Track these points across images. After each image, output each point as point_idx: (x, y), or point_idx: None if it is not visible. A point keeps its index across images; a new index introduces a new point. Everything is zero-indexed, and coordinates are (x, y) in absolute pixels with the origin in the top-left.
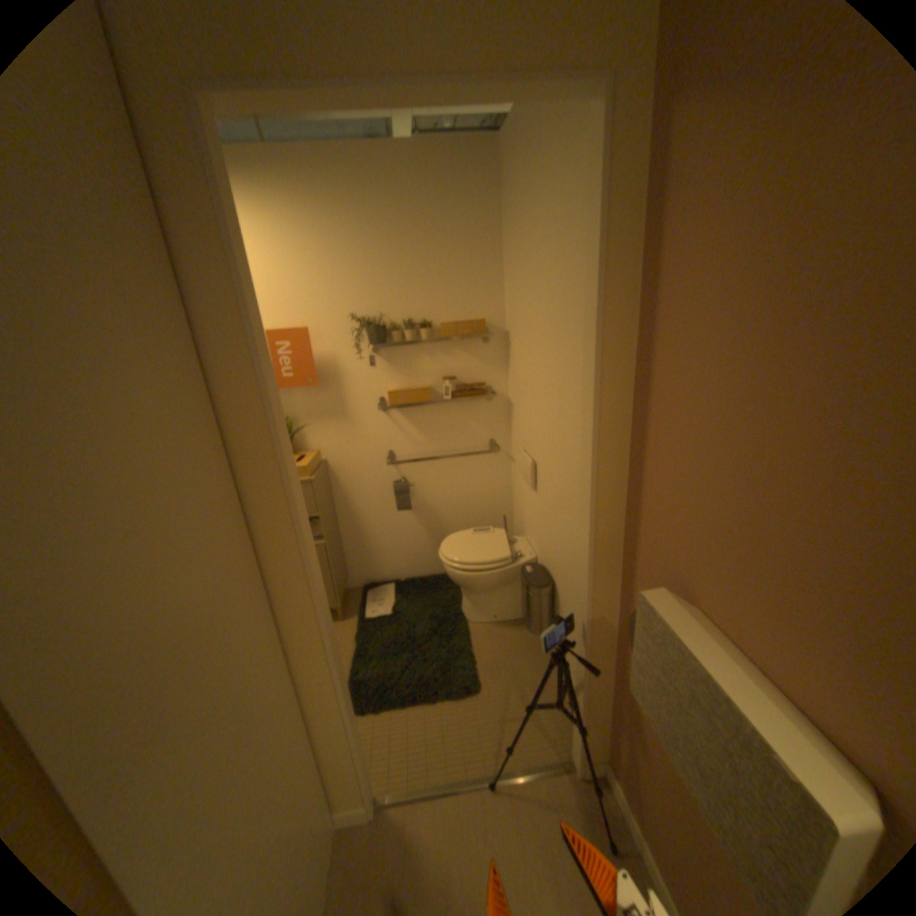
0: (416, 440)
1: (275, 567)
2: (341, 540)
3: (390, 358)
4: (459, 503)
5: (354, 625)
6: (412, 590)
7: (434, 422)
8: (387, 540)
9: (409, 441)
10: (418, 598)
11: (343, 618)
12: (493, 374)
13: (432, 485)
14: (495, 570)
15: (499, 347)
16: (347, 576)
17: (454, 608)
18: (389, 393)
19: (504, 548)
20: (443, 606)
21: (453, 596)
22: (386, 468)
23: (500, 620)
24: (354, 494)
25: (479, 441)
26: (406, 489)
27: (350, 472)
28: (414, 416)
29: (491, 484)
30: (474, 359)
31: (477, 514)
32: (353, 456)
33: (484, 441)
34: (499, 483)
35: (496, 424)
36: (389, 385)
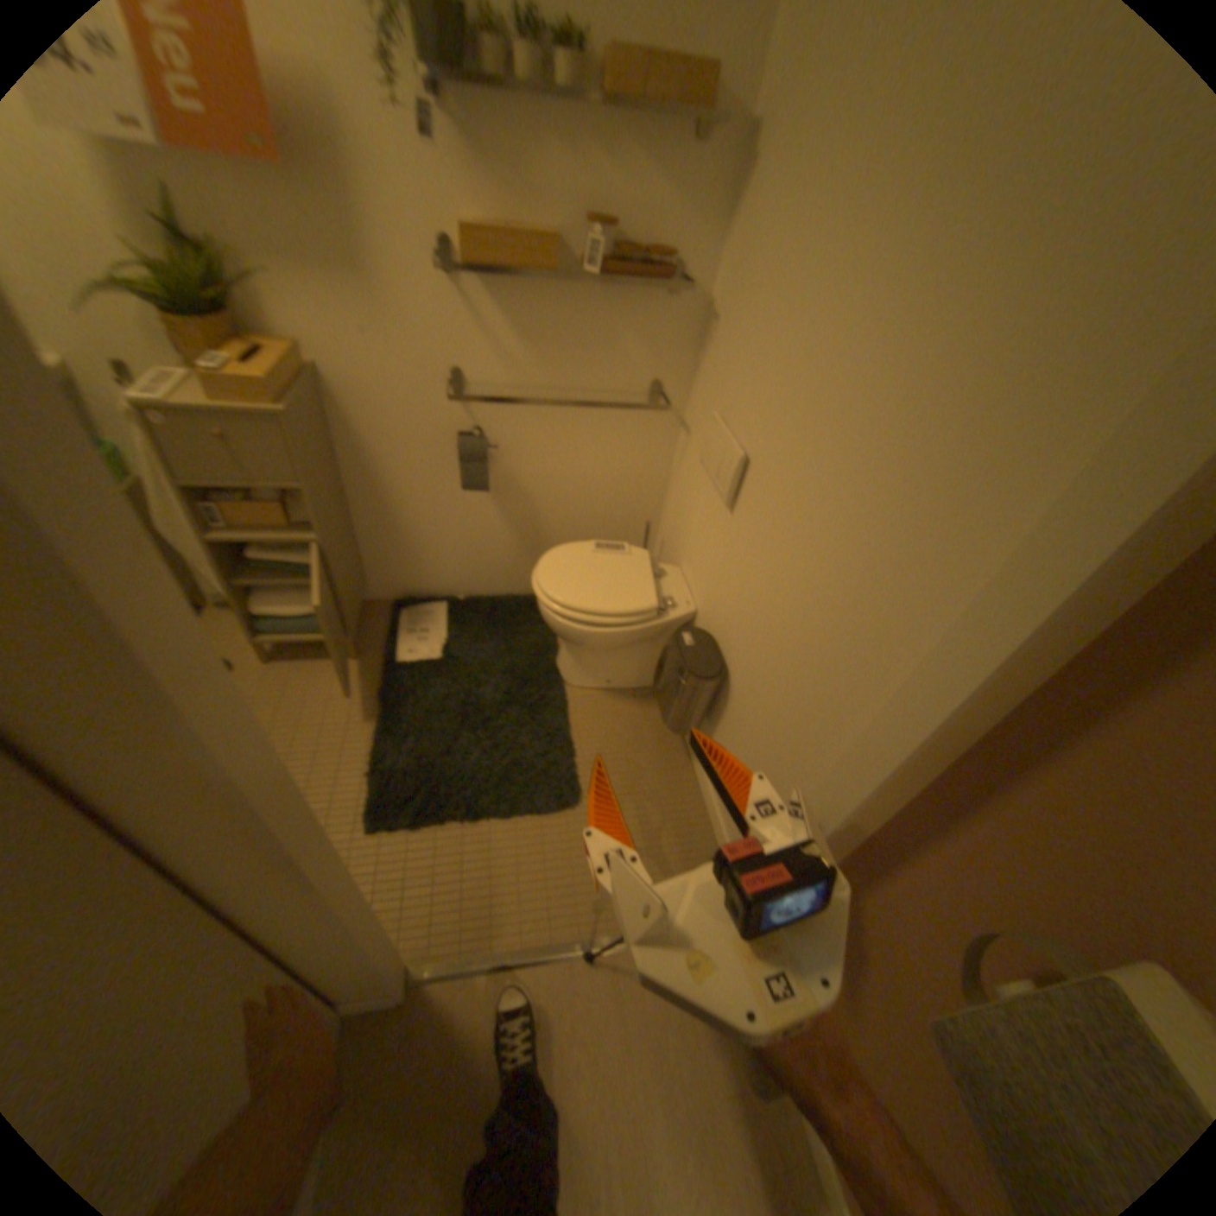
0: (509, 351)
1: (125, 743)
2: (349, 521)
3: (468, 116)
4: (573, 486)
5: (374, 665)
6: (475, 615)
7: (551, 317)
8: (436, 531)
9: (494, 350)
10: (485, 633)
11: (354, 650)
12: (696, 227)
13: (529, 446)
14: (627, 625)
15: (725, 157)
16: (361, 581)
17: (543, 656)
18: (459, 221)
19: (646, 588)
20: (525, 651)
21: (543, 634)
22: (441, 398)
23: (614, 685)
24: (375, 441)
25: (633, 376)
26: (479, 450)
27: (366, 394)
28: (509, 294)
29: (635, 462)
30: (665, 174)
31: (600, 509)
32: (372, 360)
33: (642, 377)
34: (650, 463)
35: (673, 345)
36: (460, 197)
